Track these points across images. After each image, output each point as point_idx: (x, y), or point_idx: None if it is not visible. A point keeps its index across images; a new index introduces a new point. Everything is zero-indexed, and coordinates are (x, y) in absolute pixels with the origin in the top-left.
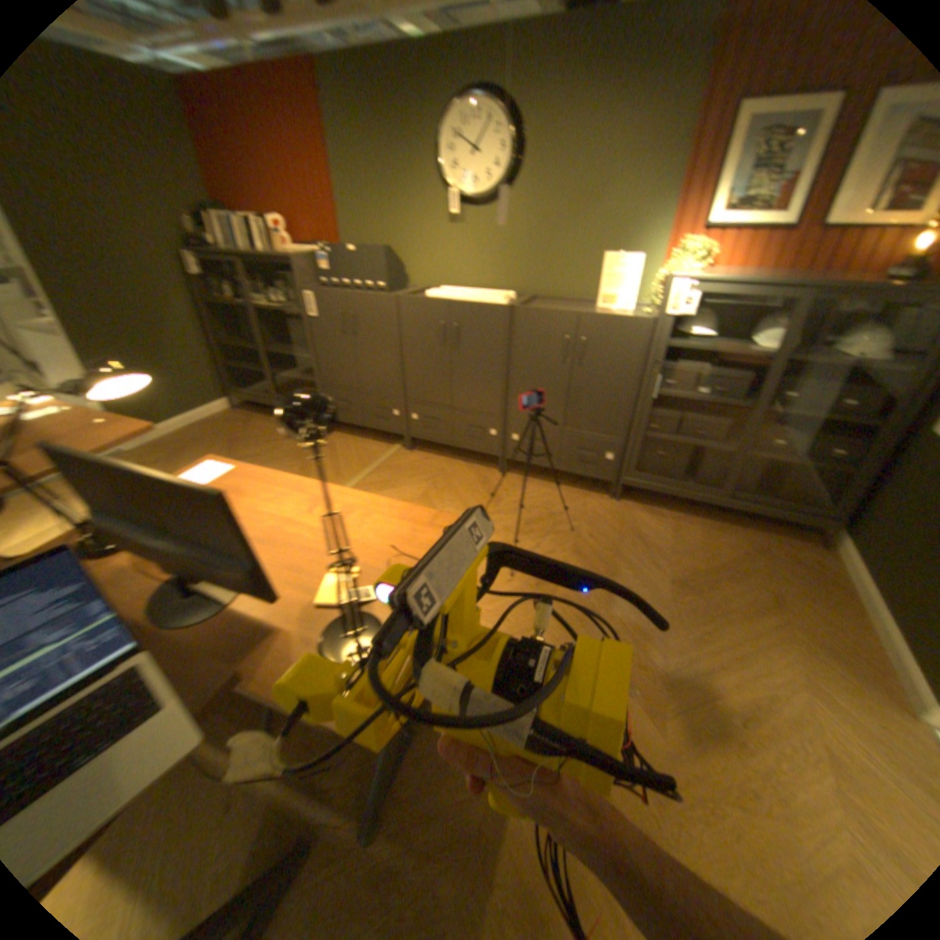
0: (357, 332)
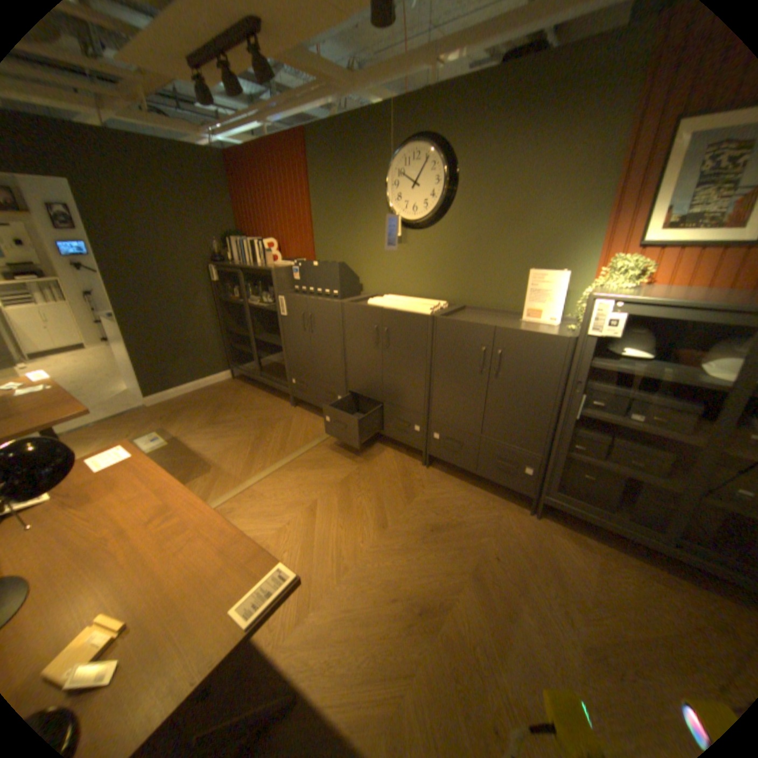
0: (312, 329)
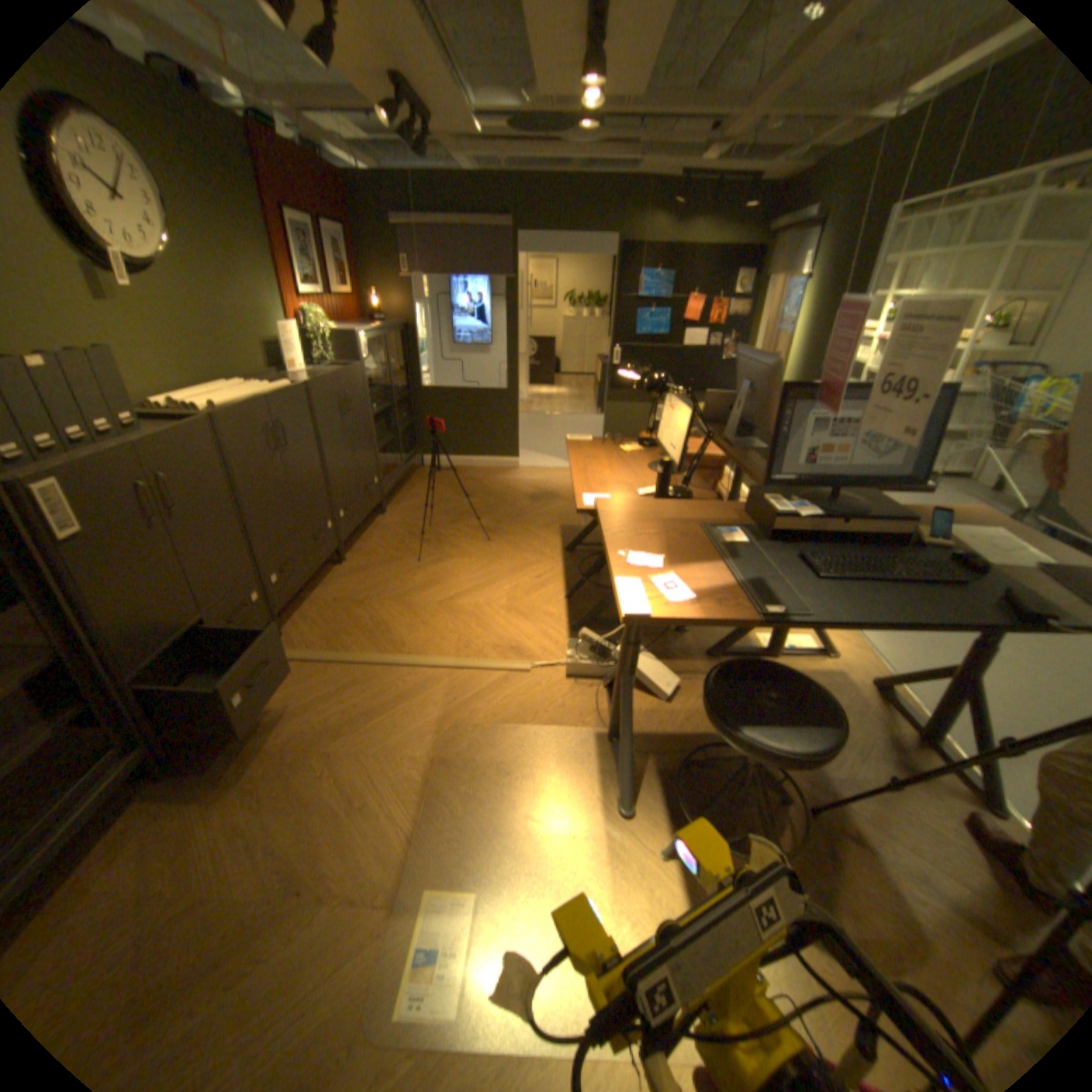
0: (170, 507)
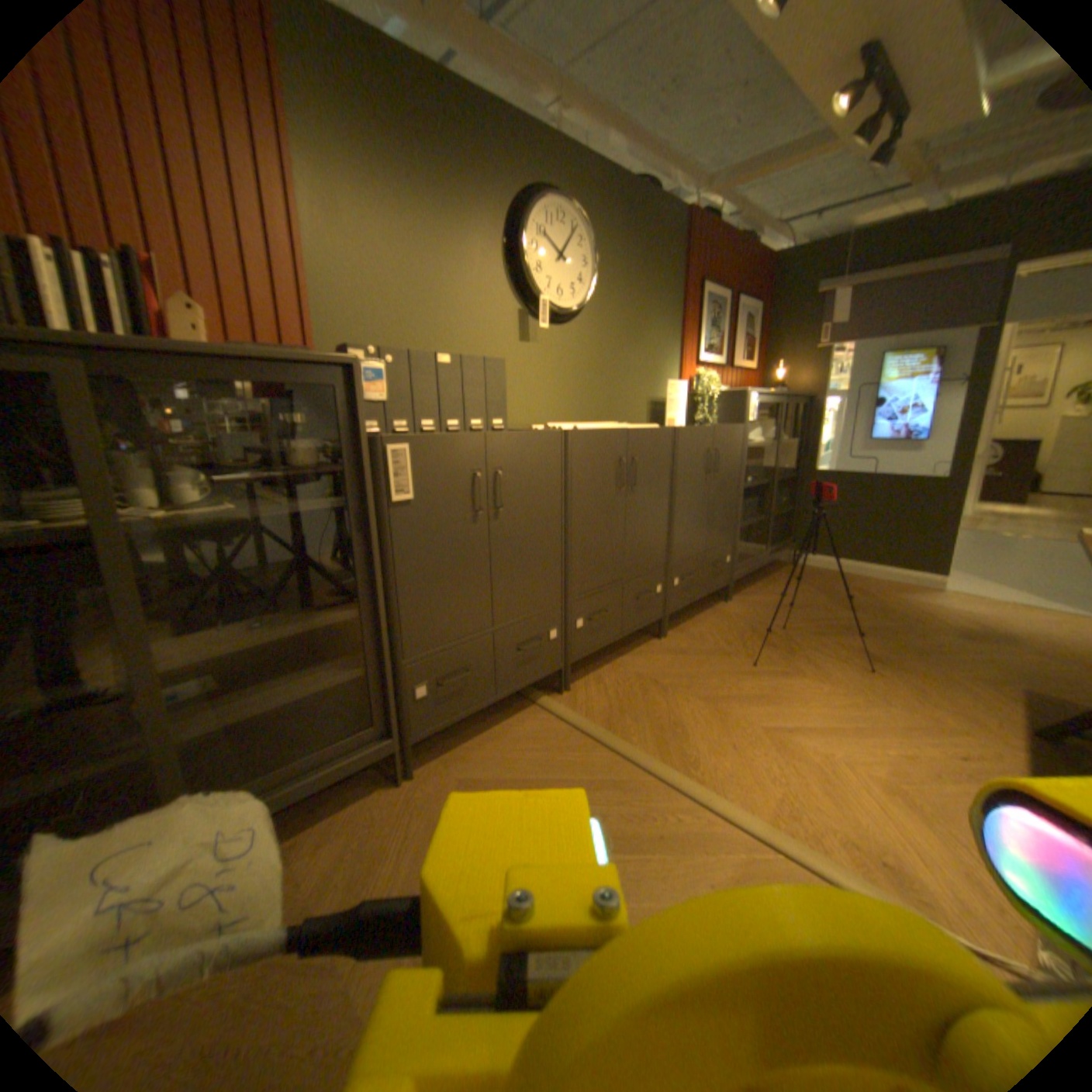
0: (497, 507)
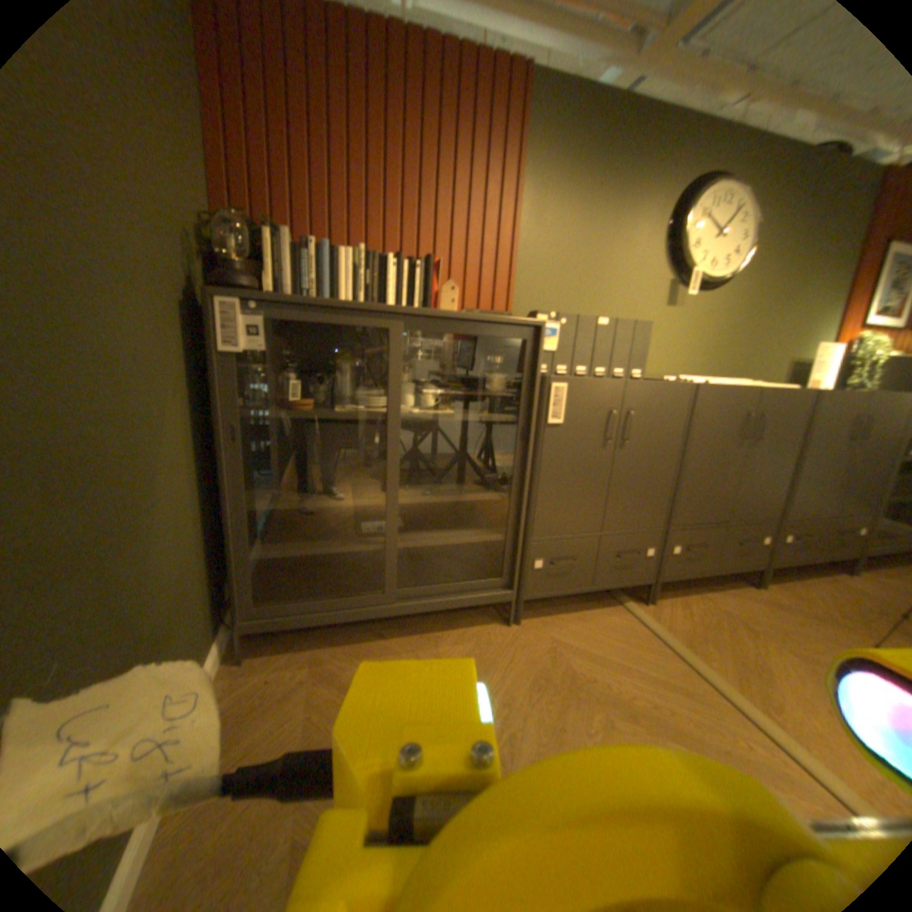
0: (624, 440)
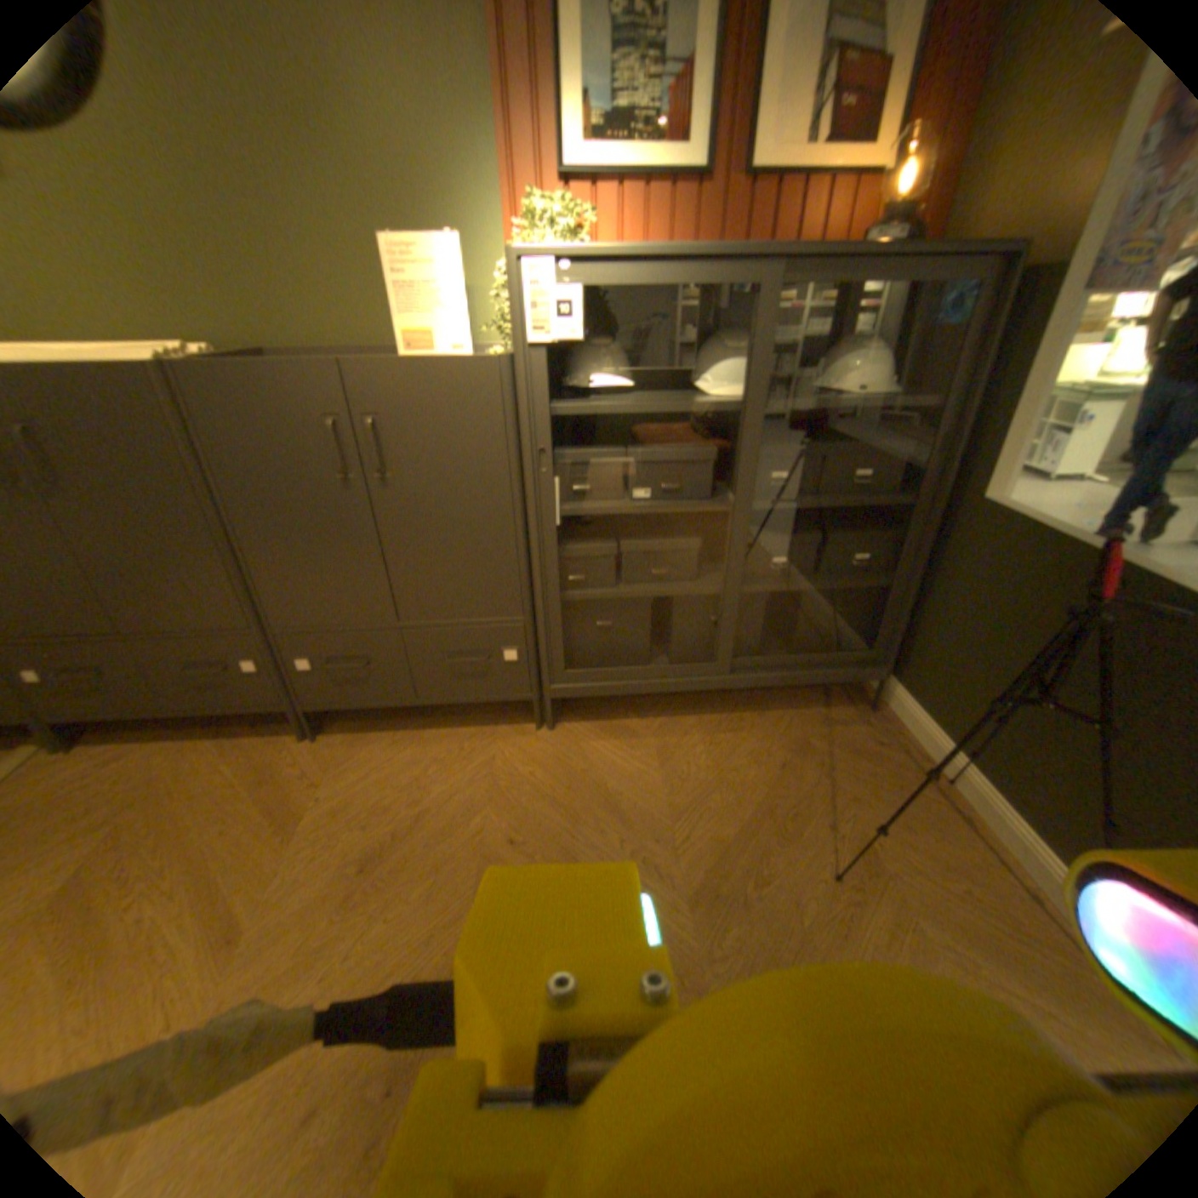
0: None
